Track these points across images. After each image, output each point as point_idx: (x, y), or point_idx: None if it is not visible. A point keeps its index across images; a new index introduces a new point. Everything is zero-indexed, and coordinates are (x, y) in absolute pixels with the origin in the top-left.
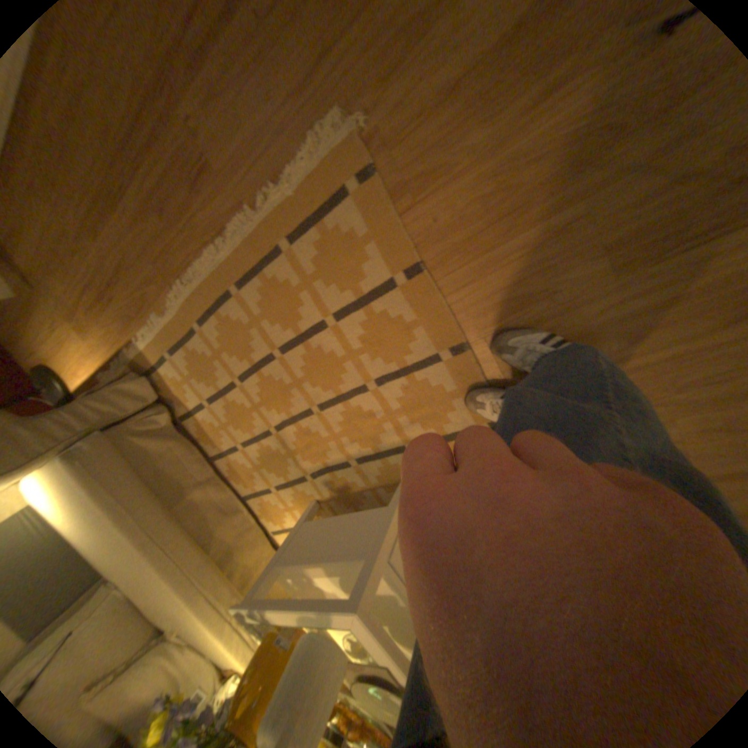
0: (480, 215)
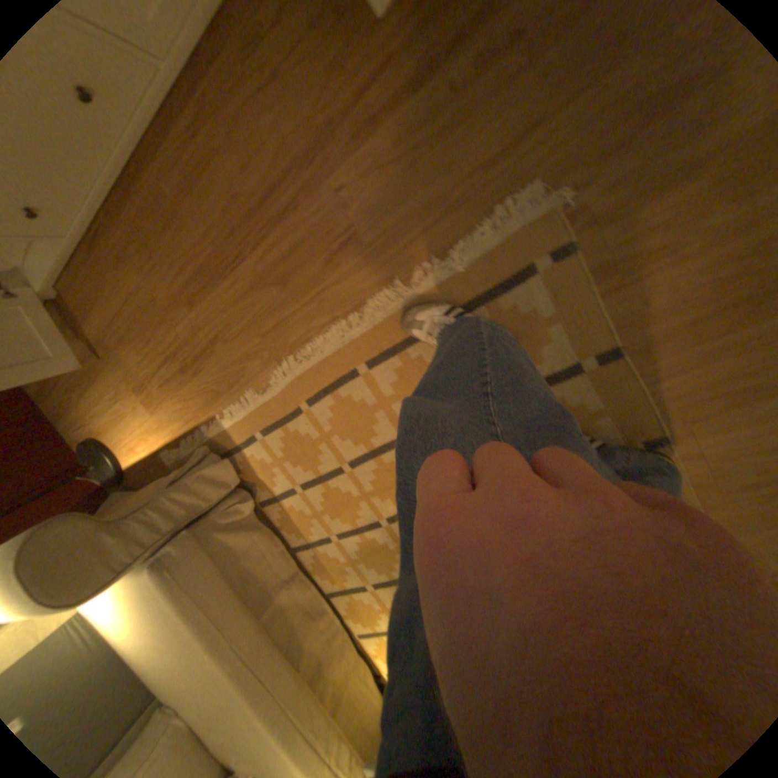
0: (709, 299)
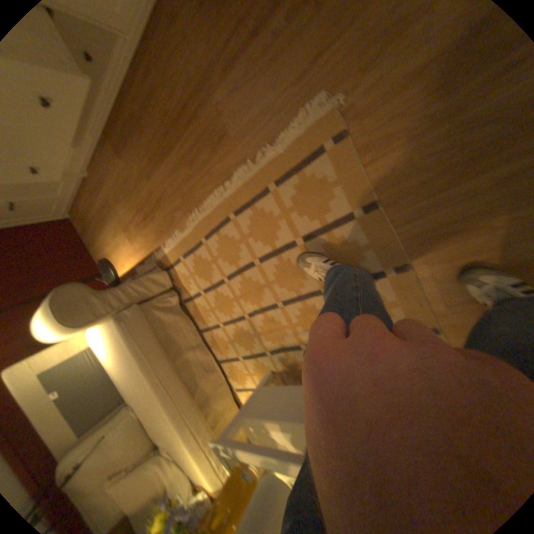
0: (432, 166)
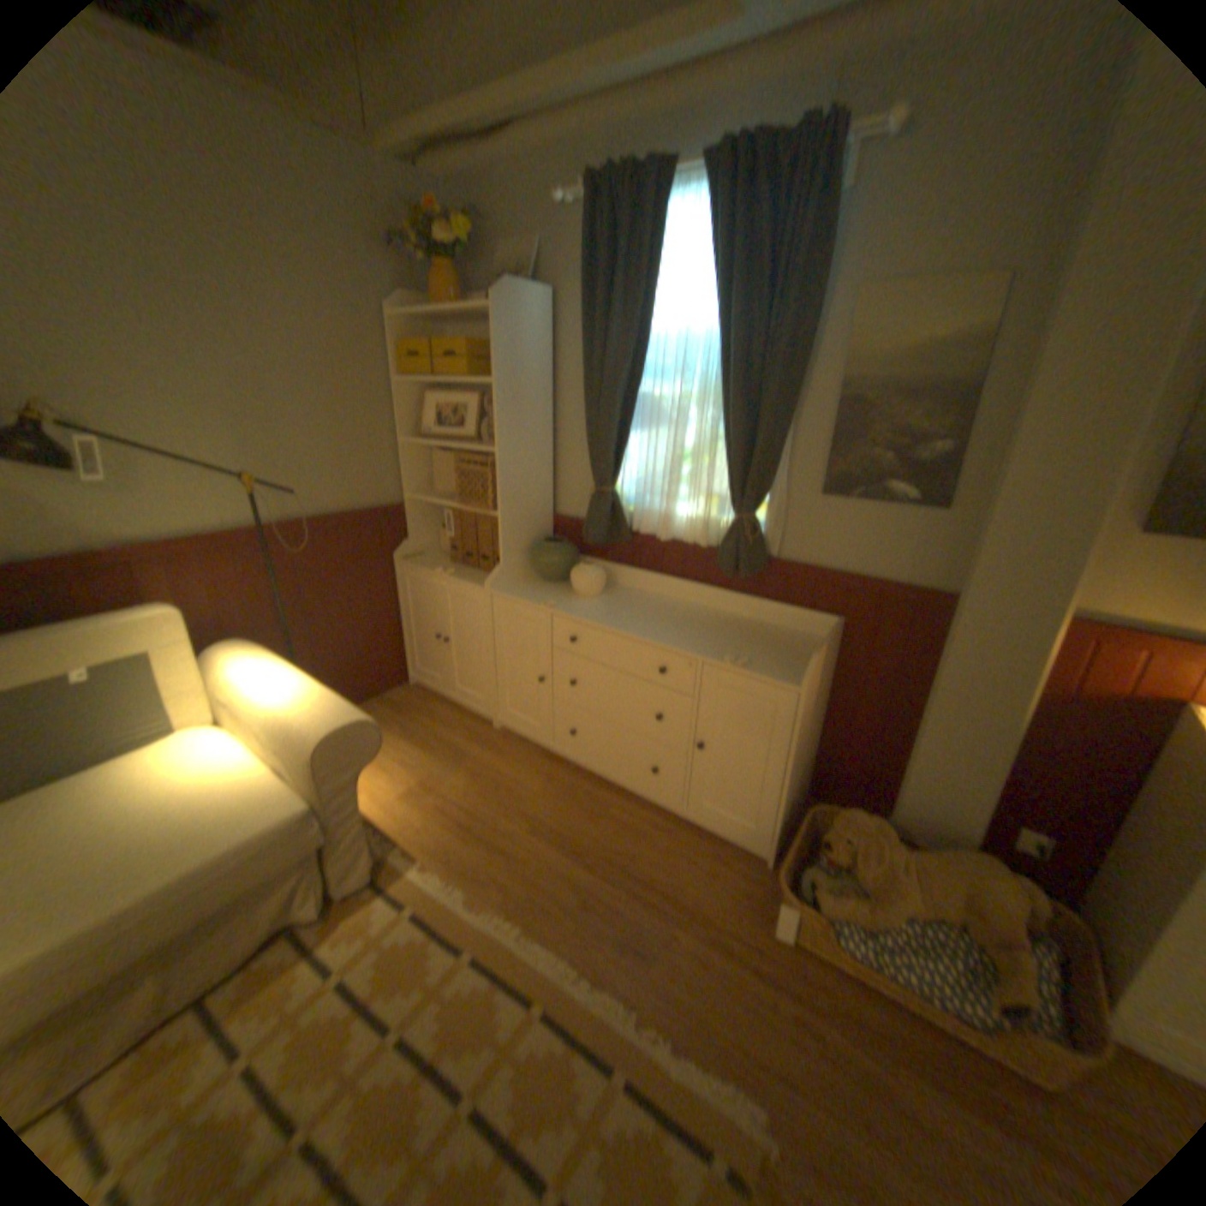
0: None
